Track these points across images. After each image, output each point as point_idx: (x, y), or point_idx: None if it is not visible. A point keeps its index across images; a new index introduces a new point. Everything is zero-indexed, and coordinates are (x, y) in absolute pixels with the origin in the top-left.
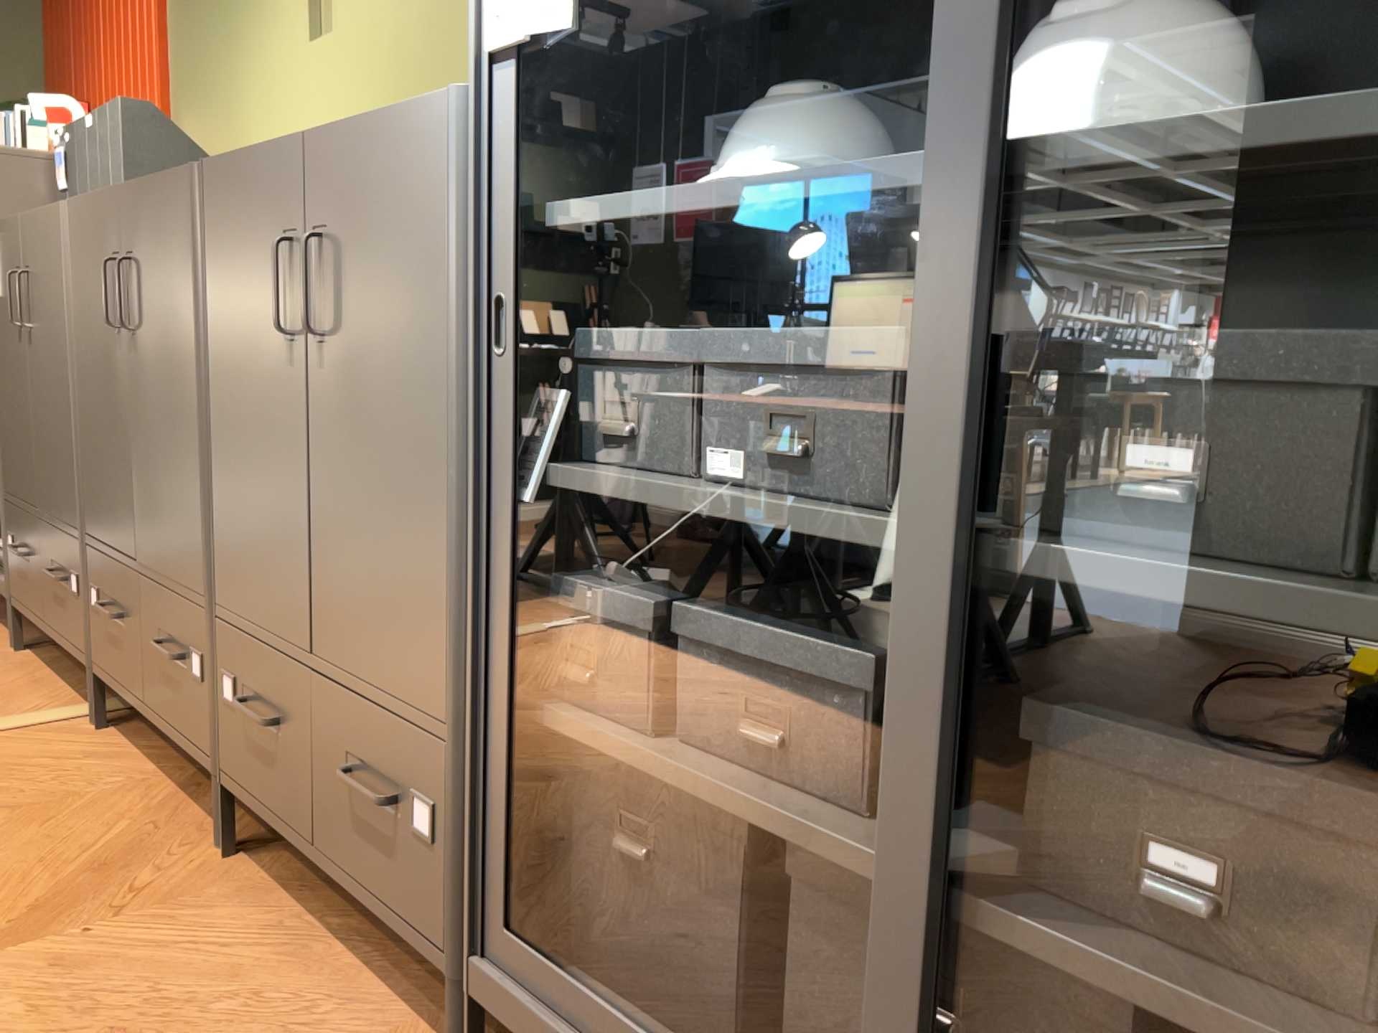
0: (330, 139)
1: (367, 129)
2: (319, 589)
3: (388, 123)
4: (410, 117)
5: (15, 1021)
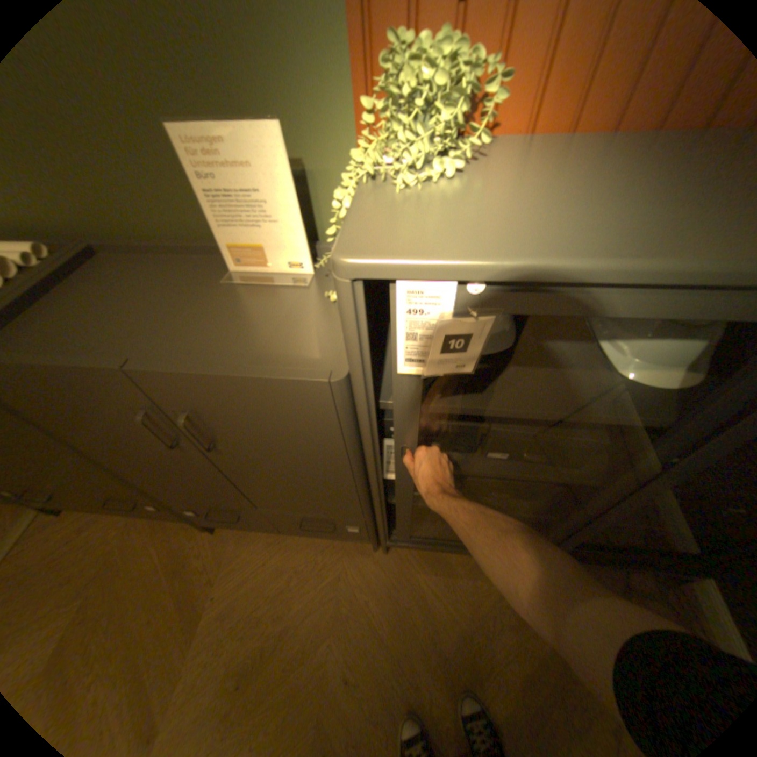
0: (170, 380)
1: (223, 383)
2: (255, 499)
3: (253, 385)
4: (282, 387)
5: (237, 643)
